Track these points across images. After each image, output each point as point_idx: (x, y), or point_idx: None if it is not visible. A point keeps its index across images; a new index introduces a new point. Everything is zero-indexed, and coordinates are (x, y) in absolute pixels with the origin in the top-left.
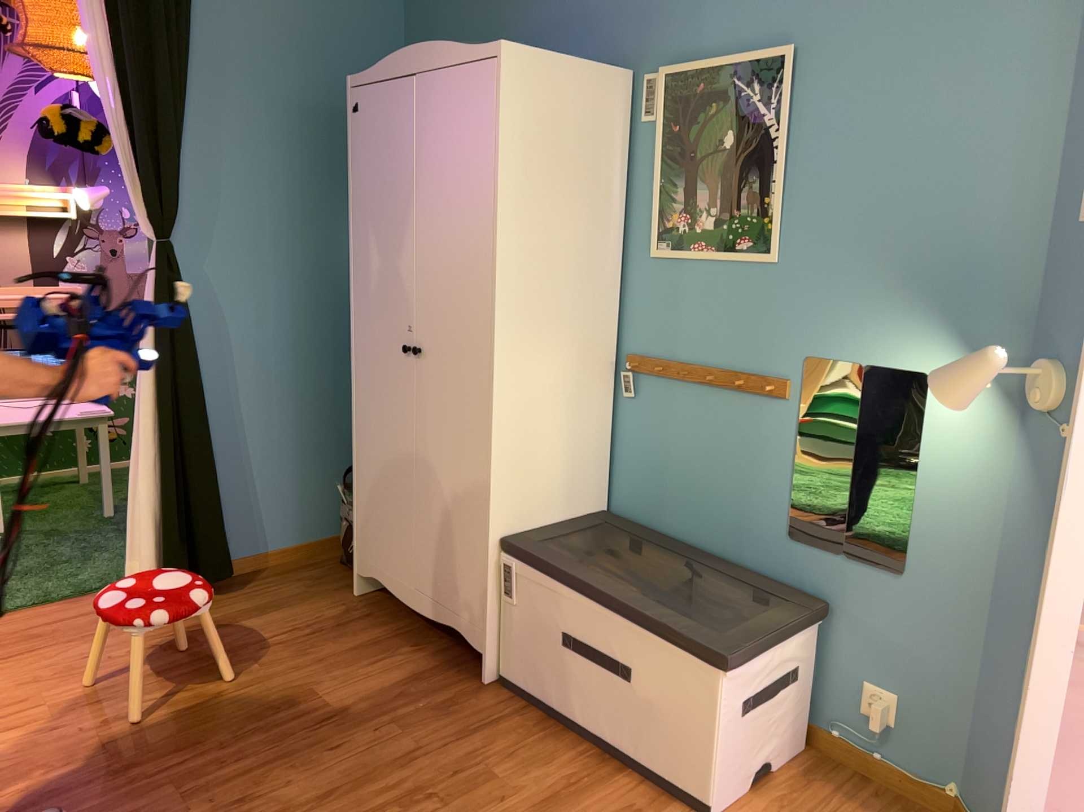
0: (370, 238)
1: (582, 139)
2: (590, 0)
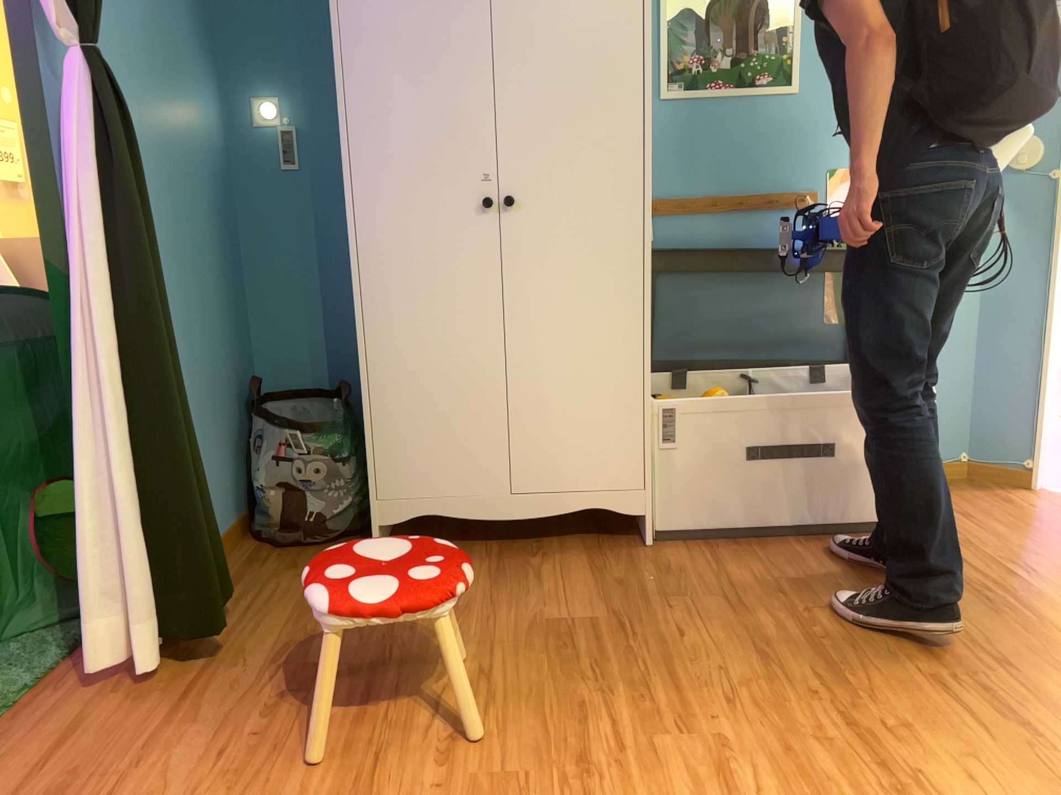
0: (389, 71)
1: None
2: None
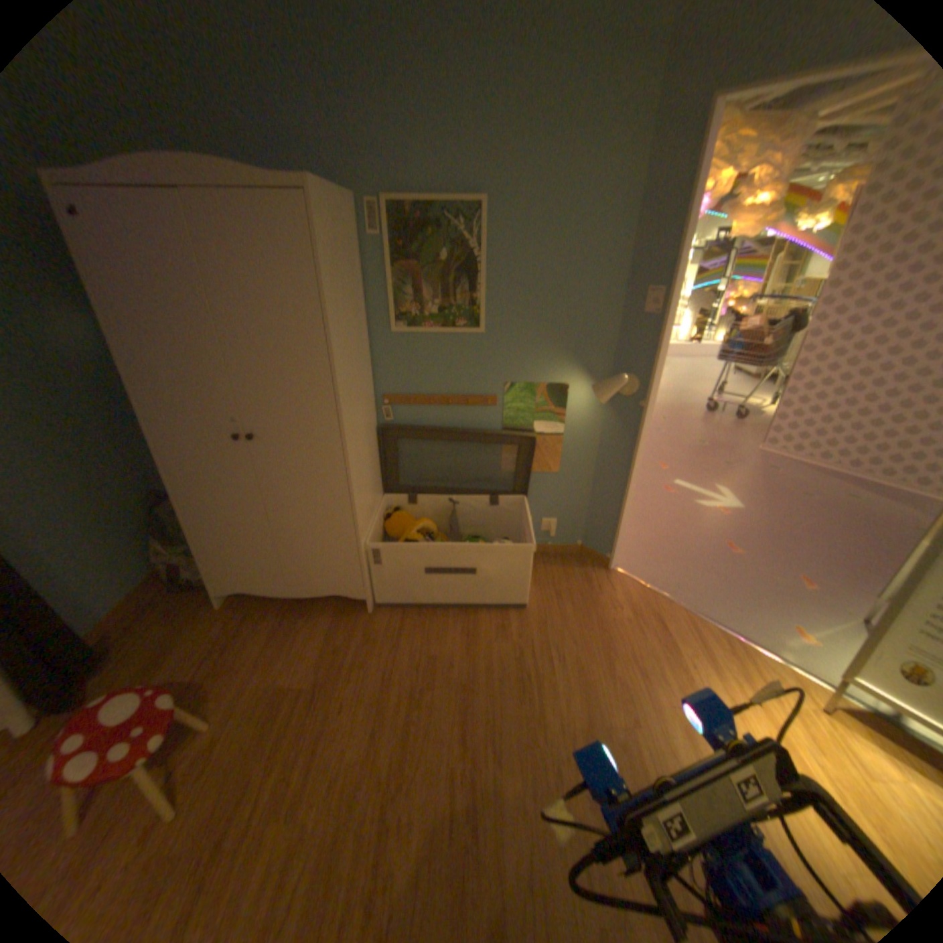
0: (150, 348)
1: (347, 253)
2: (290, 117)
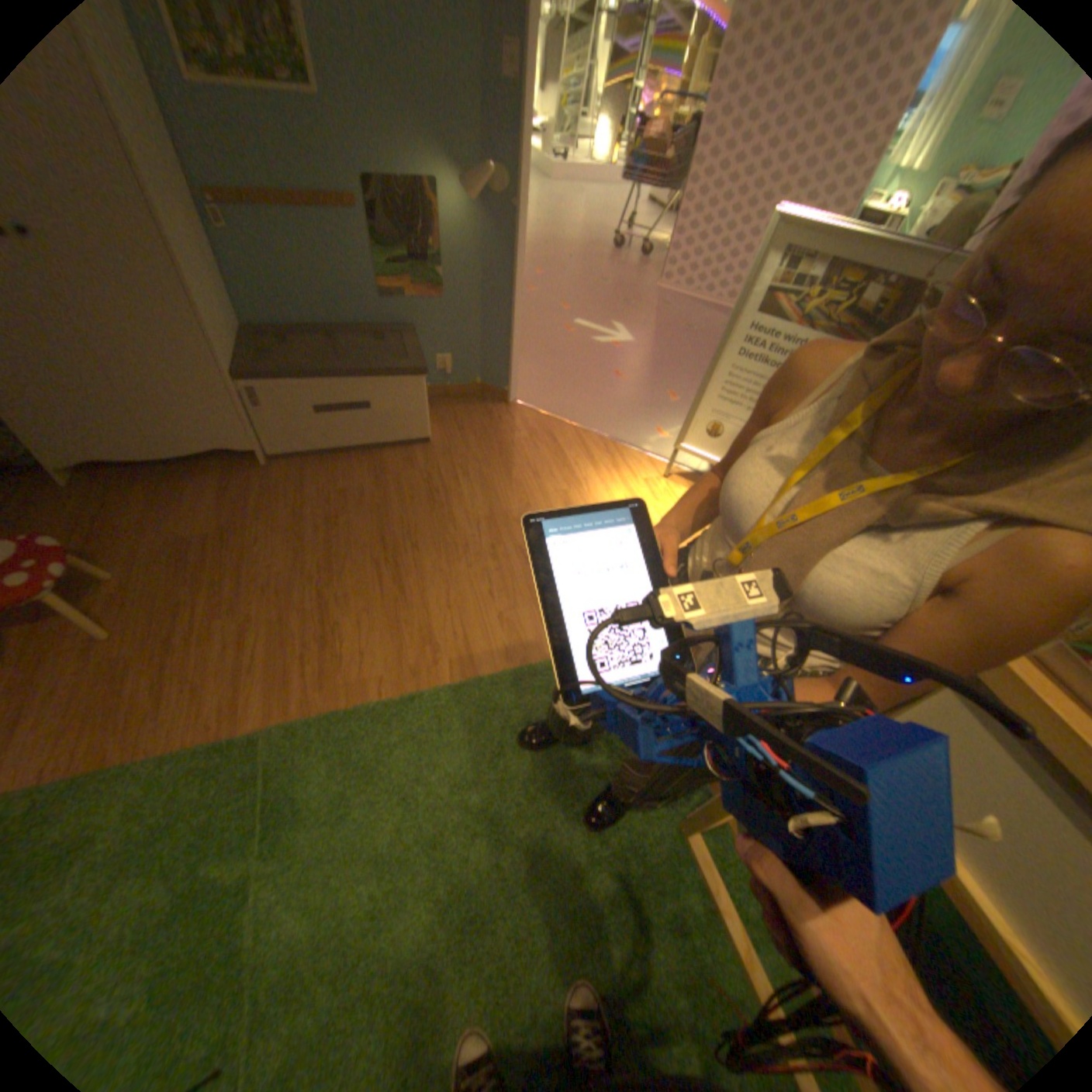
0: None
1: None
2: None
